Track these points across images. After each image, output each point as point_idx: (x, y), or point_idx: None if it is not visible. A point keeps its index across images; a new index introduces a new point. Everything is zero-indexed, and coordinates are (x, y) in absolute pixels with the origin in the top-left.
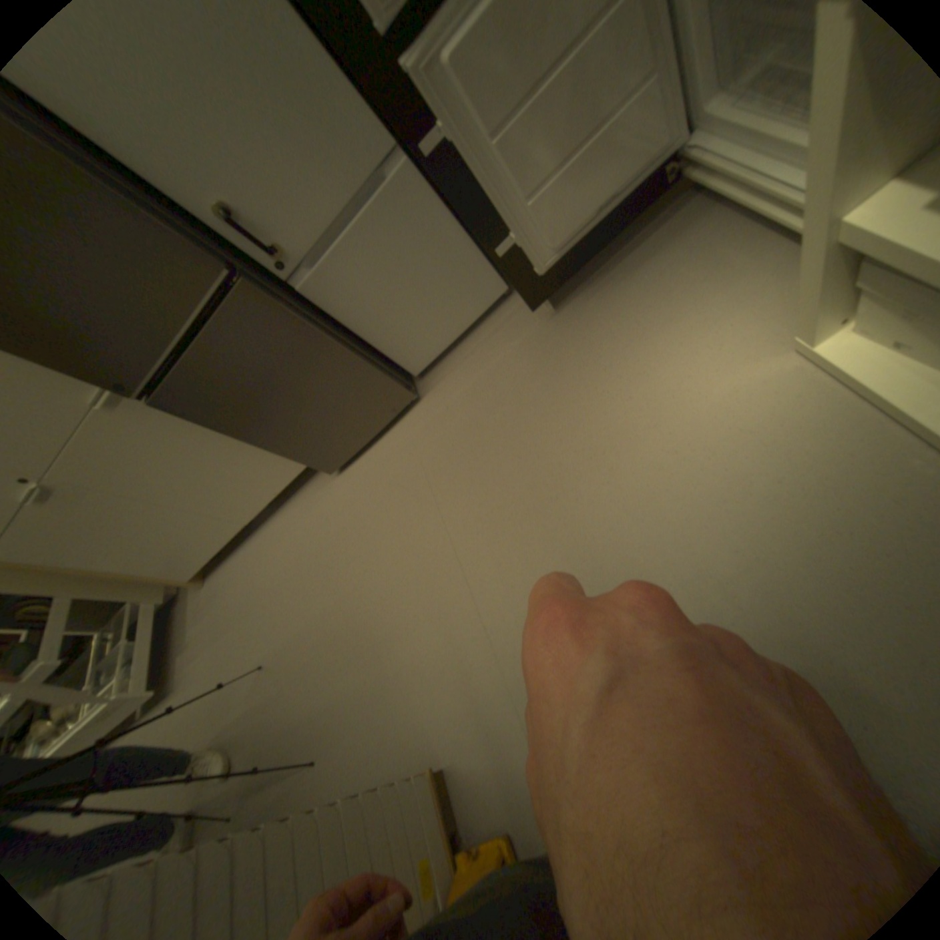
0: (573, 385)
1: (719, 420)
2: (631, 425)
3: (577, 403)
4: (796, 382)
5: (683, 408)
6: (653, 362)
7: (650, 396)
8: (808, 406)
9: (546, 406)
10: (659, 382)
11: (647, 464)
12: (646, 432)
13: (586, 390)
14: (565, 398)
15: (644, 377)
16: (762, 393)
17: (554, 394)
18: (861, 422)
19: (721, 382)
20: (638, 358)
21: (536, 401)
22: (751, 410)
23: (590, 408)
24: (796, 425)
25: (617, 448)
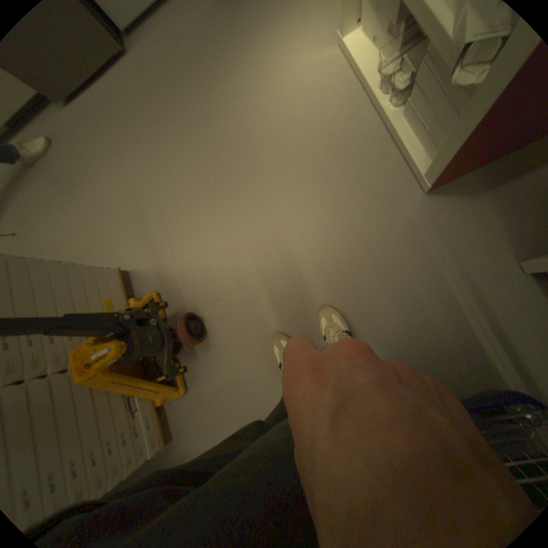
0: (224, 53)
1: (293, 83)
2: (250, 83)
3: (224, 65)
4: (332, 63)
5: (278, 73)
6: (269, 42)
7: (263, 64)
8: (333, 78)
9: (206, 66)
10: (270, 55)
11: (253, 107)
12: (257, 87)
13: (230, 57)
14: (218, 61)
15: (263, 51)
16: (316, 68)
17: (212, 57)
18: (351, 88)
19: (299, 59)
20: (262, 38)
21: (200, 62)
22: (308, 78)
23: (230, 69)
24: (325, 88)
25: (240, 96)
